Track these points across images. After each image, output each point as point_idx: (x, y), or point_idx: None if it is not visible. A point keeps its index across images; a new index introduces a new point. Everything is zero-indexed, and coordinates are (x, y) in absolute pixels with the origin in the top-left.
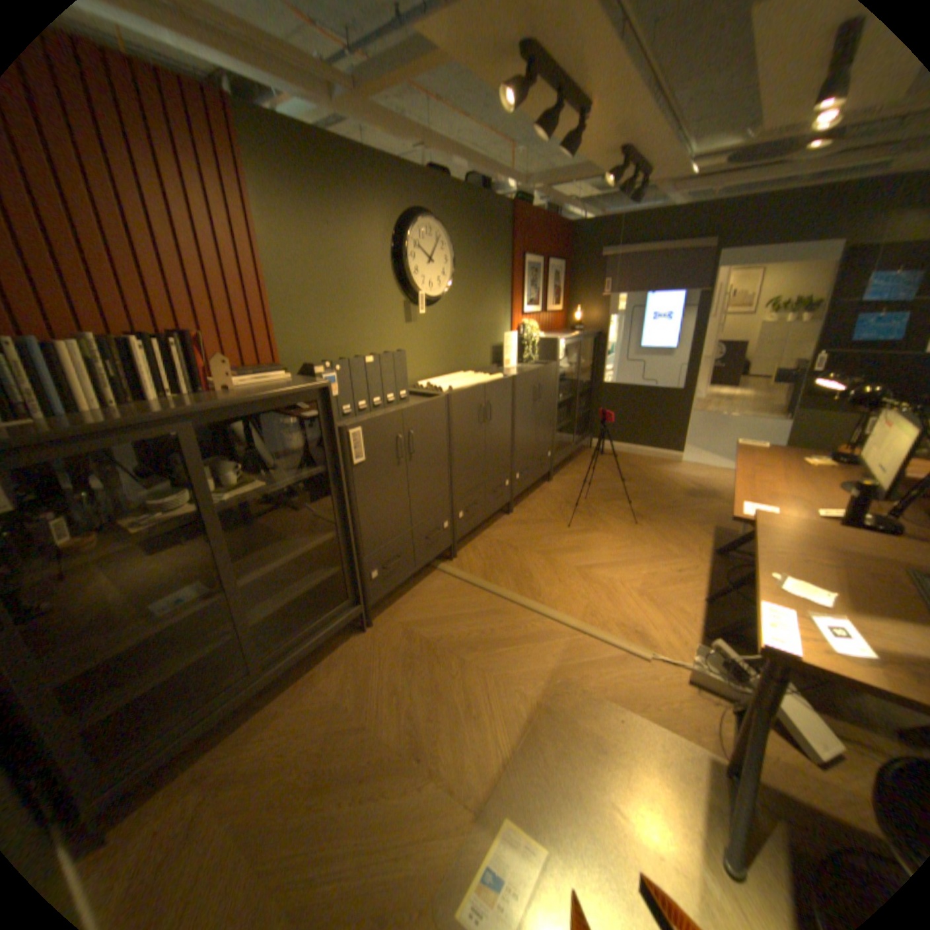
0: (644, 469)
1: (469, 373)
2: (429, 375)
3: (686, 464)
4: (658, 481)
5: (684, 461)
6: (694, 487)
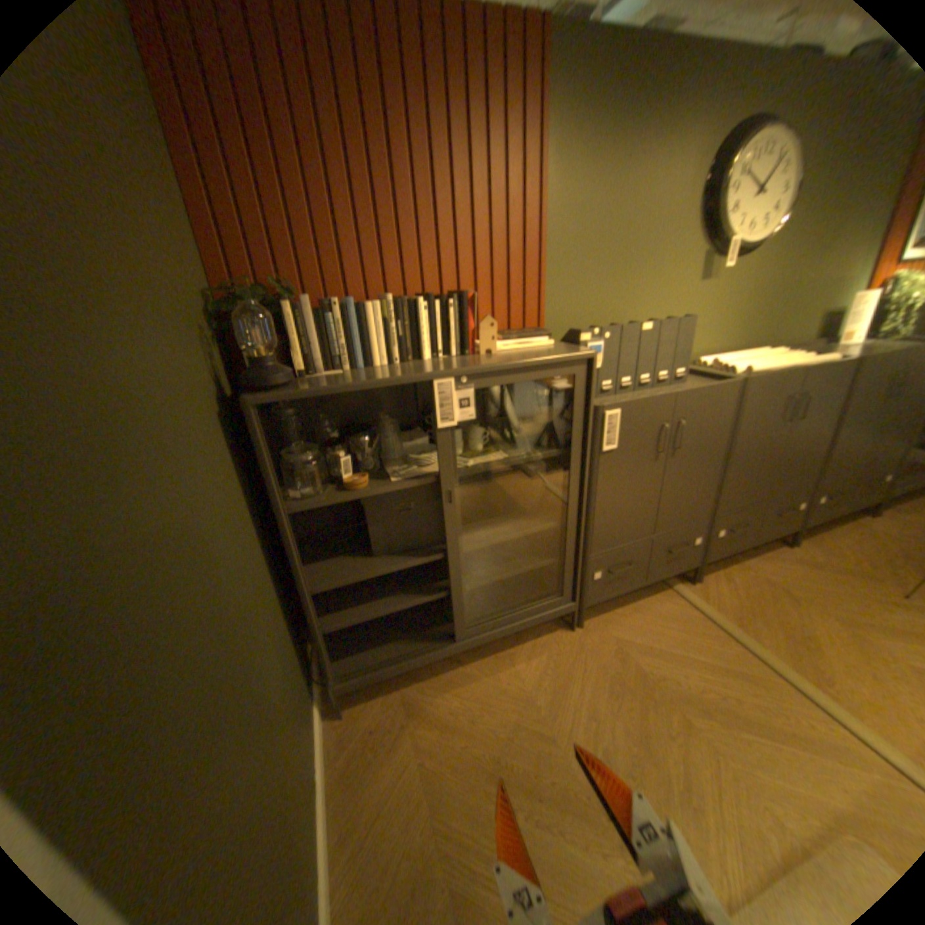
0: None
1: (780, 349)
2: (716, 349)
3: None
4: None
5: None
6: None
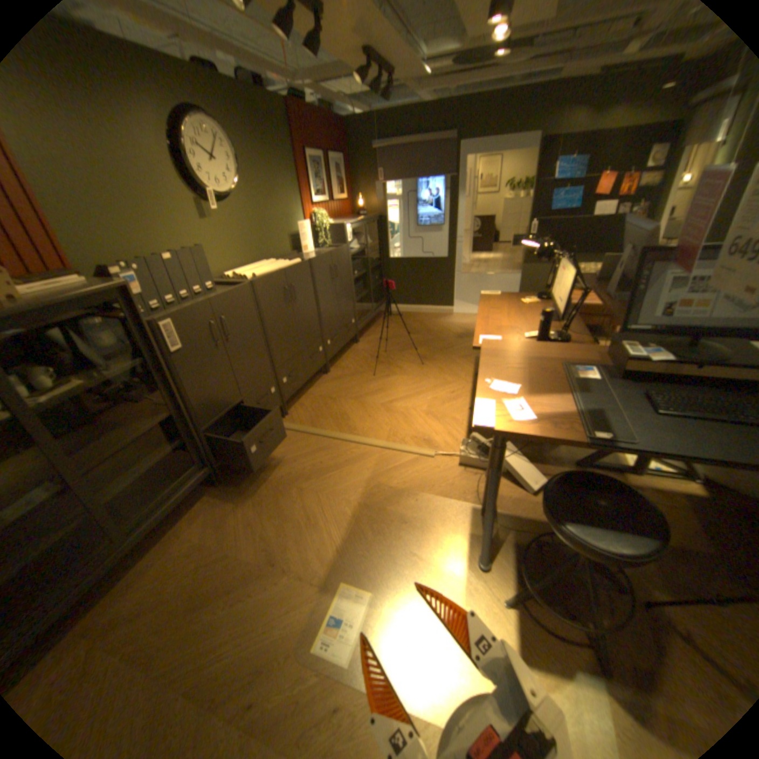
0: (427, 323)
1: (272, 261)
2: (234, 266)
3: (456, 315)
4: (437, 330)
5: (455, 313)
6: (462, 331)
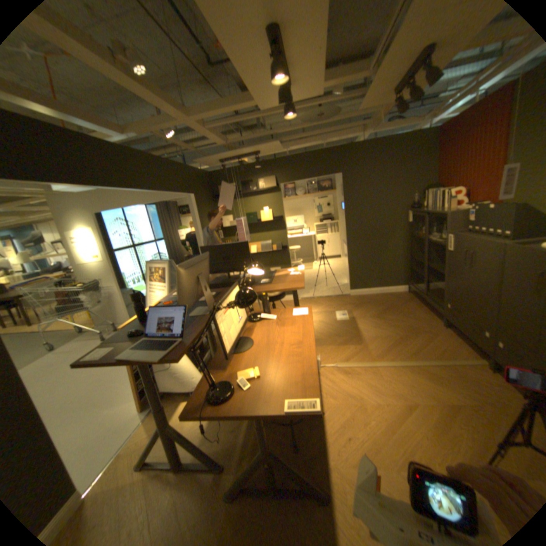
0: None
1: None
2: None
3: None
4: None
5: None
6: None
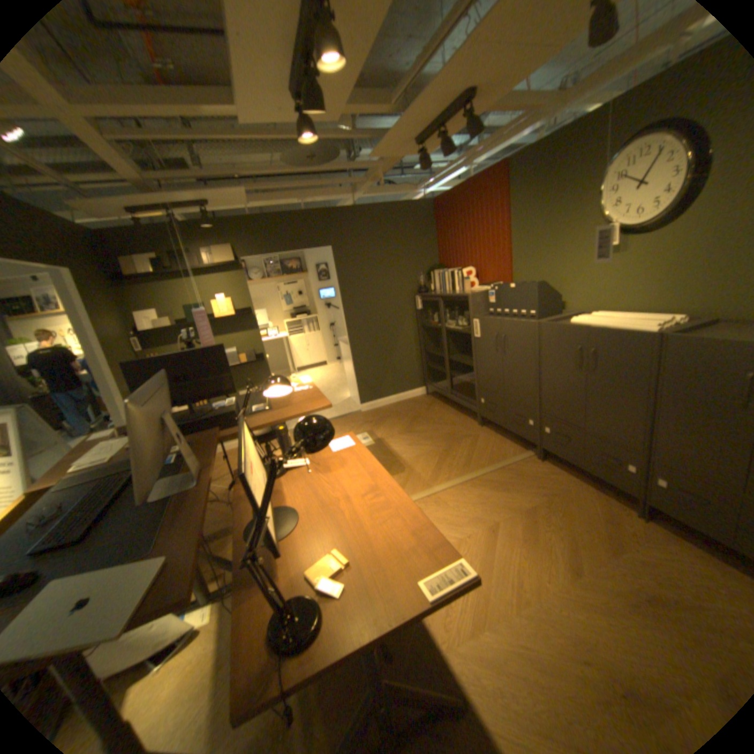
0: None
1: (664, 317)
2: (637, 308)
3: None
4: None
5: None
6: None
